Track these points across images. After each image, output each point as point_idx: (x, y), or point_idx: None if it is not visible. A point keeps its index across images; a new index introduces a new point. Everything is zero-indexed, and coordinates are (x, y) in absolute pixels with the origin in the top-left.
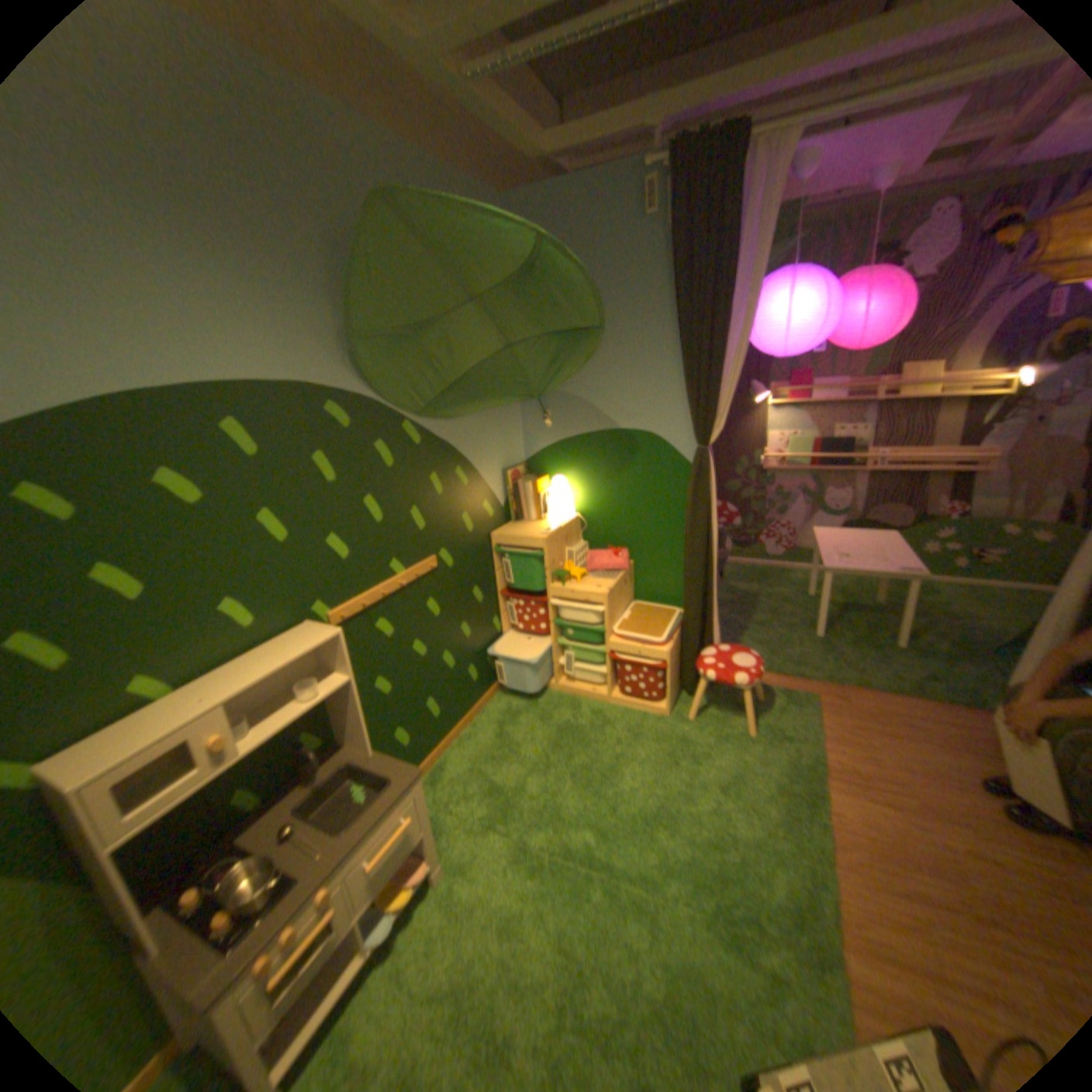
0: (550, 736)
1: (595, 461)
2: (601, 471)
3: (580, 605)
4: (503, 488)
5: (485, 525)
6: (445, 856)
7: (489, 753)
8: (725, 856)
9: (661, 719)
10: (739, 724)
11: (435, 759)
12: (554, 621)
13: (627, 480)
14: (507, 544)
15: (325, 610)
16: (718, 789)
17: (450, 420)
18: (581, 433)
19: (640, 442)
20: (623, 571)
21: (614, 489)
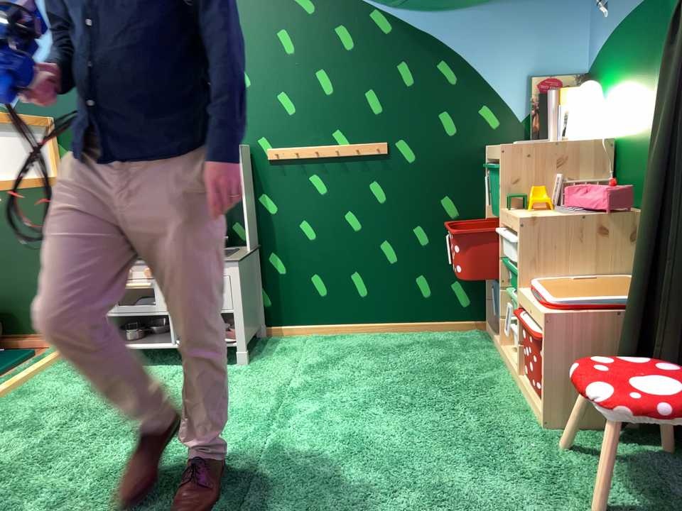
0: (425, 368)
1: (634, 52)
2: (638, 65)
3: (513, 236)
4: (526, 99)
5: (478, 134)
6: (264, 363)
7: (377, 350)
8: (333, 503)
9: (534, 426)
10: (590, 482)
11: (350, 333)
12: (501, 257)
13: (658, 74)
14: (490, 157)
15: (267, 146)
16: (440, 488)
17: (438, 10)
18: (627, 13)
19: (675, 2)
20: (601, 212)
21: (647, 92)
